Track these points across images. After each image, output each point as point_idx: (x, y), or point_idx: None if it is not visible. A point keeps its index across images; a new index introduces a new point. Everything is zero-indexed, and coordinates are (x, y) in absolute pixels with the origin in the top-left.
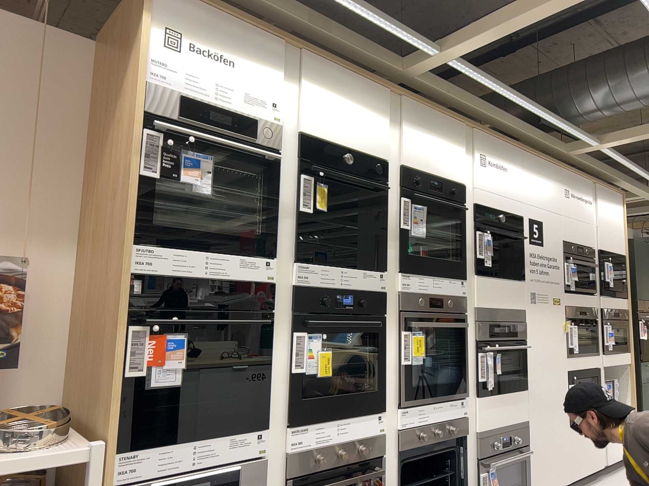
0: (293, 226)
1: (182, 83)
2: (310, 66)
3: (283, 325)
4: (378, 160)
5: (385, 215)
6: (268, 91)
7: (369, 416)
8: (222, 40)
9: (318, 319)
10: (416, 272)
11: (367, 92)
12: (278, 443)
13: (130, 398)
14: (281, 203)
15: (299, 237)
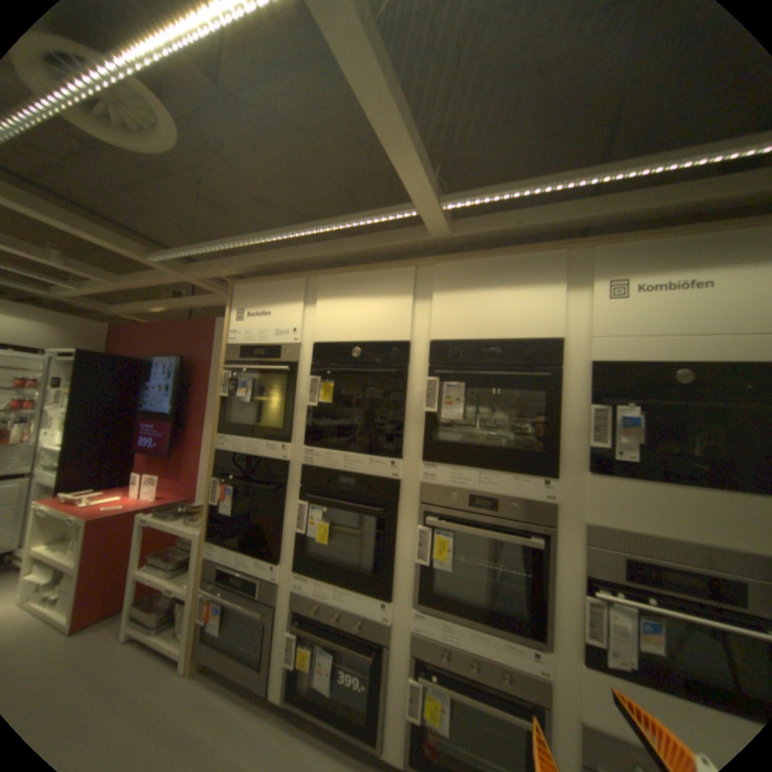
0: (305, 418)
1: (238, 336)
2: (323, 281)
3: (294, 497)
4: (399, 340)
5: (409, 398)
6: (288, 318)
7: (371, 608)
8: (260, 297)
9: (310, 498)
10: (453, 464)
11: (384, 276)
12: (285, 587)
13: (206, 520)
14: (296, 401)
15: (306, 427)
